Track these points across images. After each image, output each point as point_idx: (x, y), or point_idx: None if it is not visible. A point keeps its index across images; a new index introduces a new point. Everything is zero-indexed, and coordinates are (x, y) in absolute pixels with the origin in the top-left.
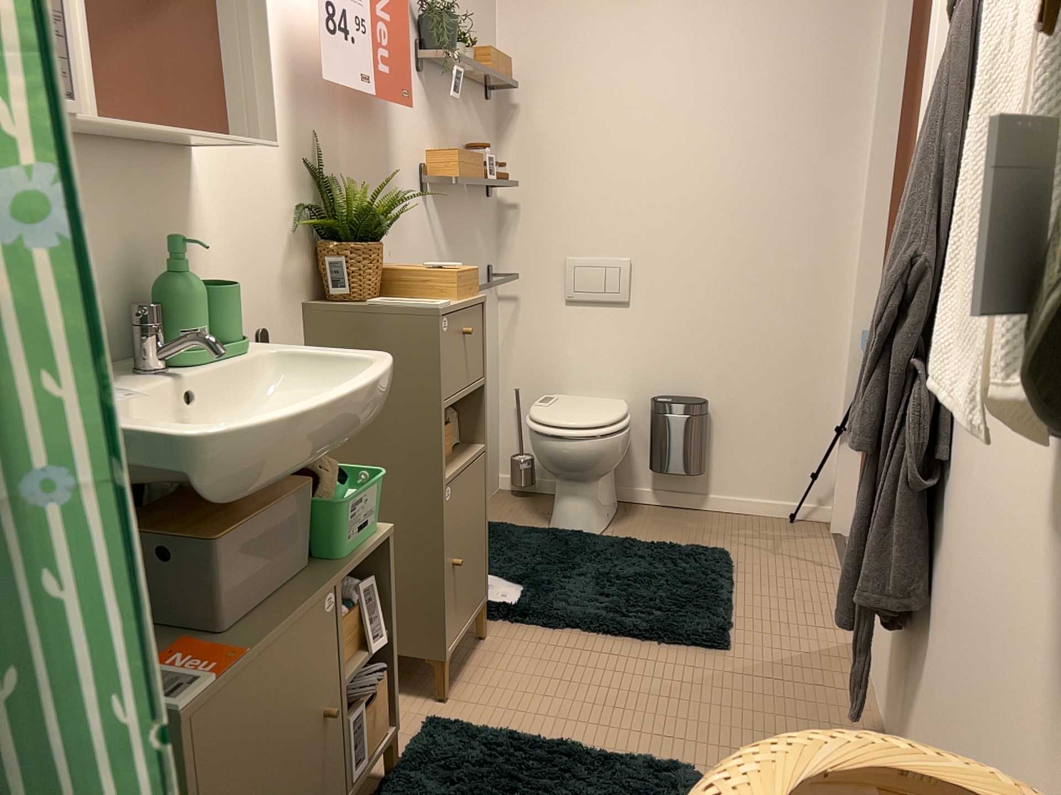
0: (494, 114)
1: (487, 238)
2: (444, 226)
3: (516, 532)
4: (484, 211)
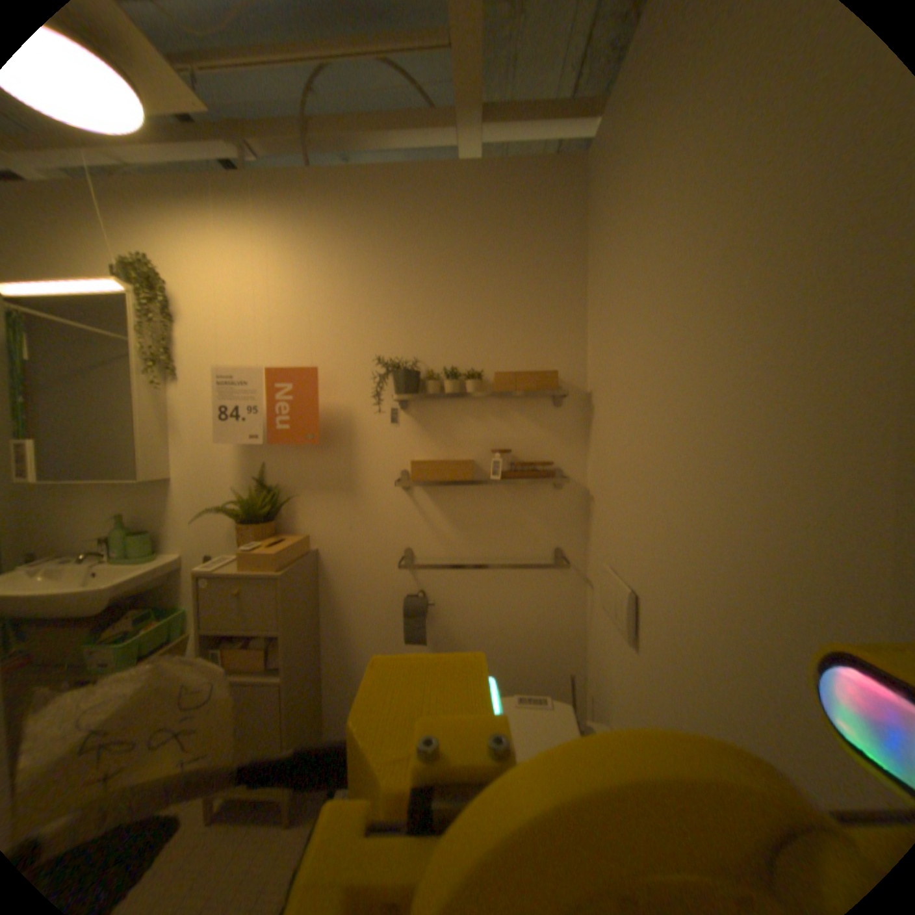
0: (577, 410)
1: (554, 521)
2: (446, 510)
3: None
4: (547, 497)
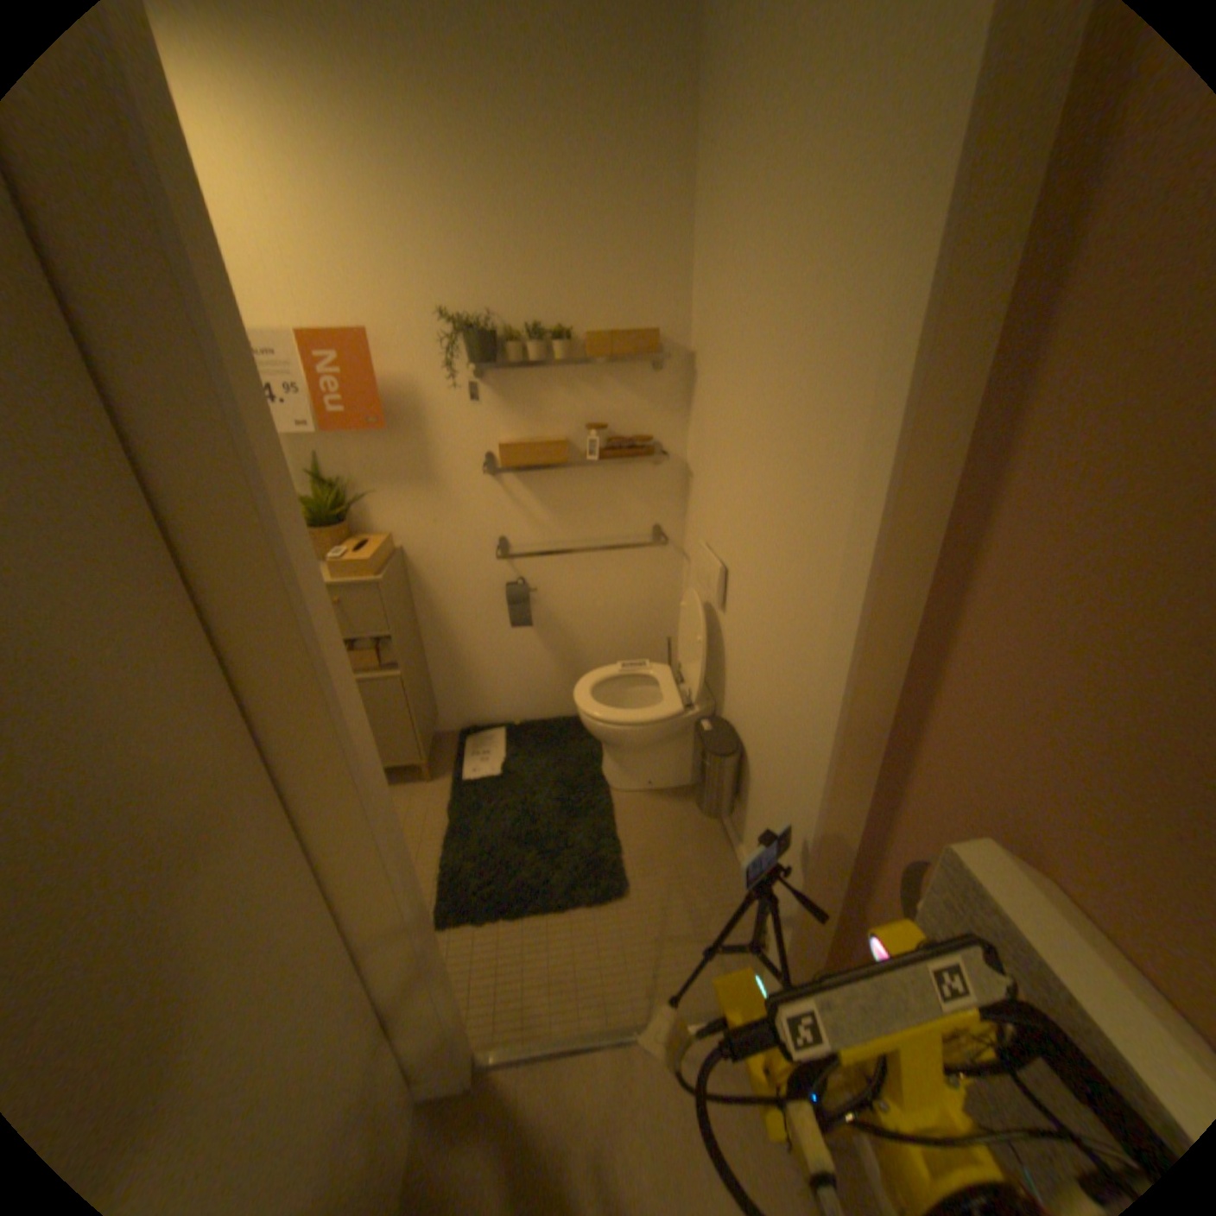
0: (678, 379)
1: (652, 502)
2: (540, 497)
3: (584, 742)
4: (645, 478)
